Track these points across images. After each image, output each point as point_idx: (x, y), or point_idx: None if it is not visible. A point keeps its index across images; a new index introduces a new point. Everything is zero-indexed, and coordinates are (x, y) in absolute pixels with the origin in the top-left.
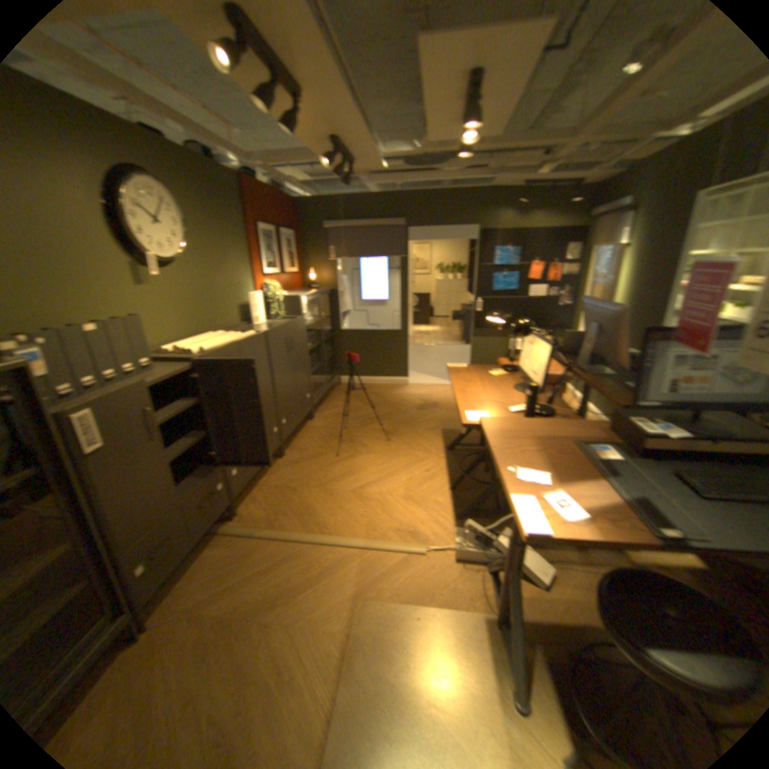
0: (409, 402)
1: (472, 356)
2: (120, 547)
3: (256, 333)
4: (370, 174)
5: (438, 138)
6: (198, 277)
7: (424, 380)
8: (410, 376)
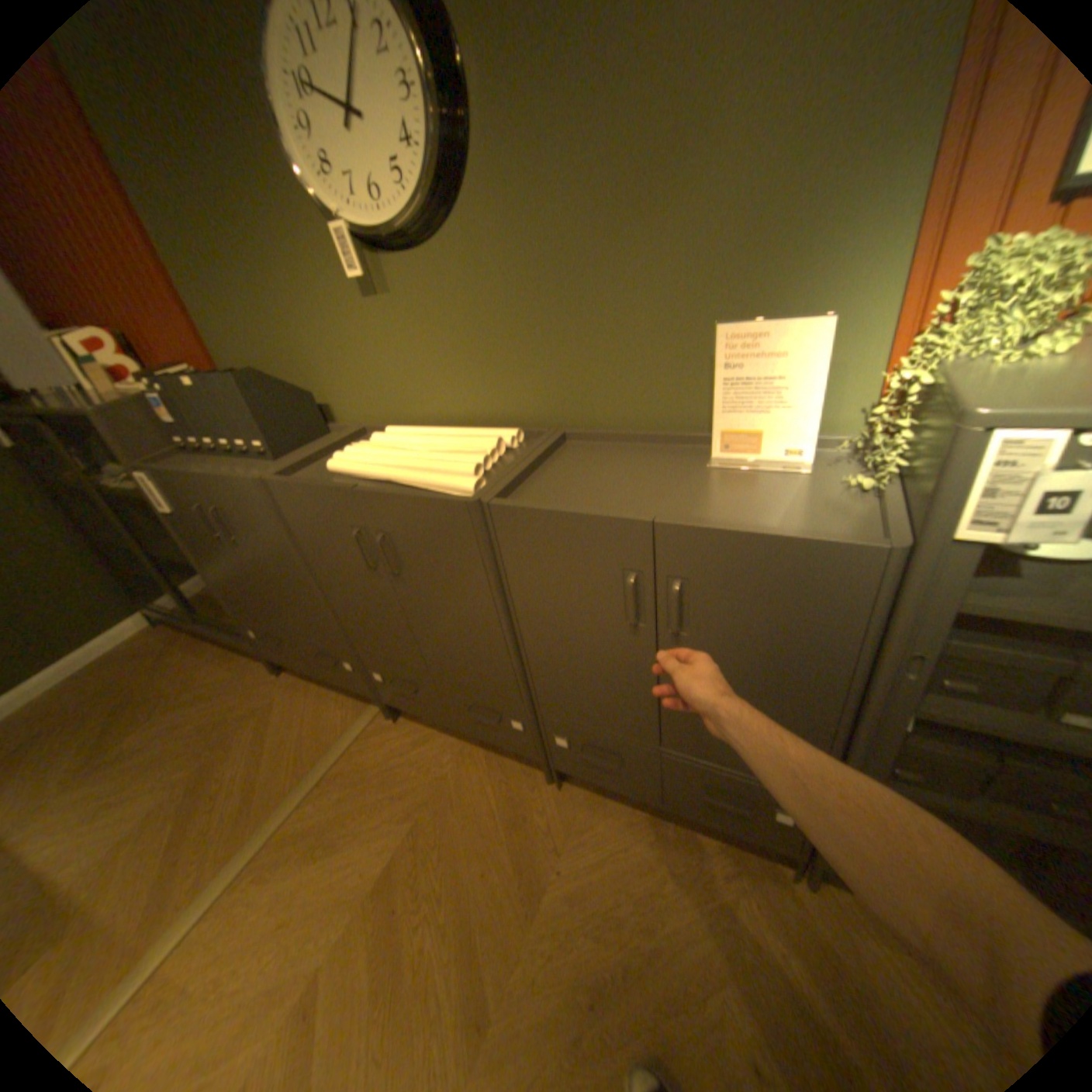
0: None
1: None
2: (225, 601)
3: (468, 487)
4: None
5: None
6: (516, 261)
7: None
8: None
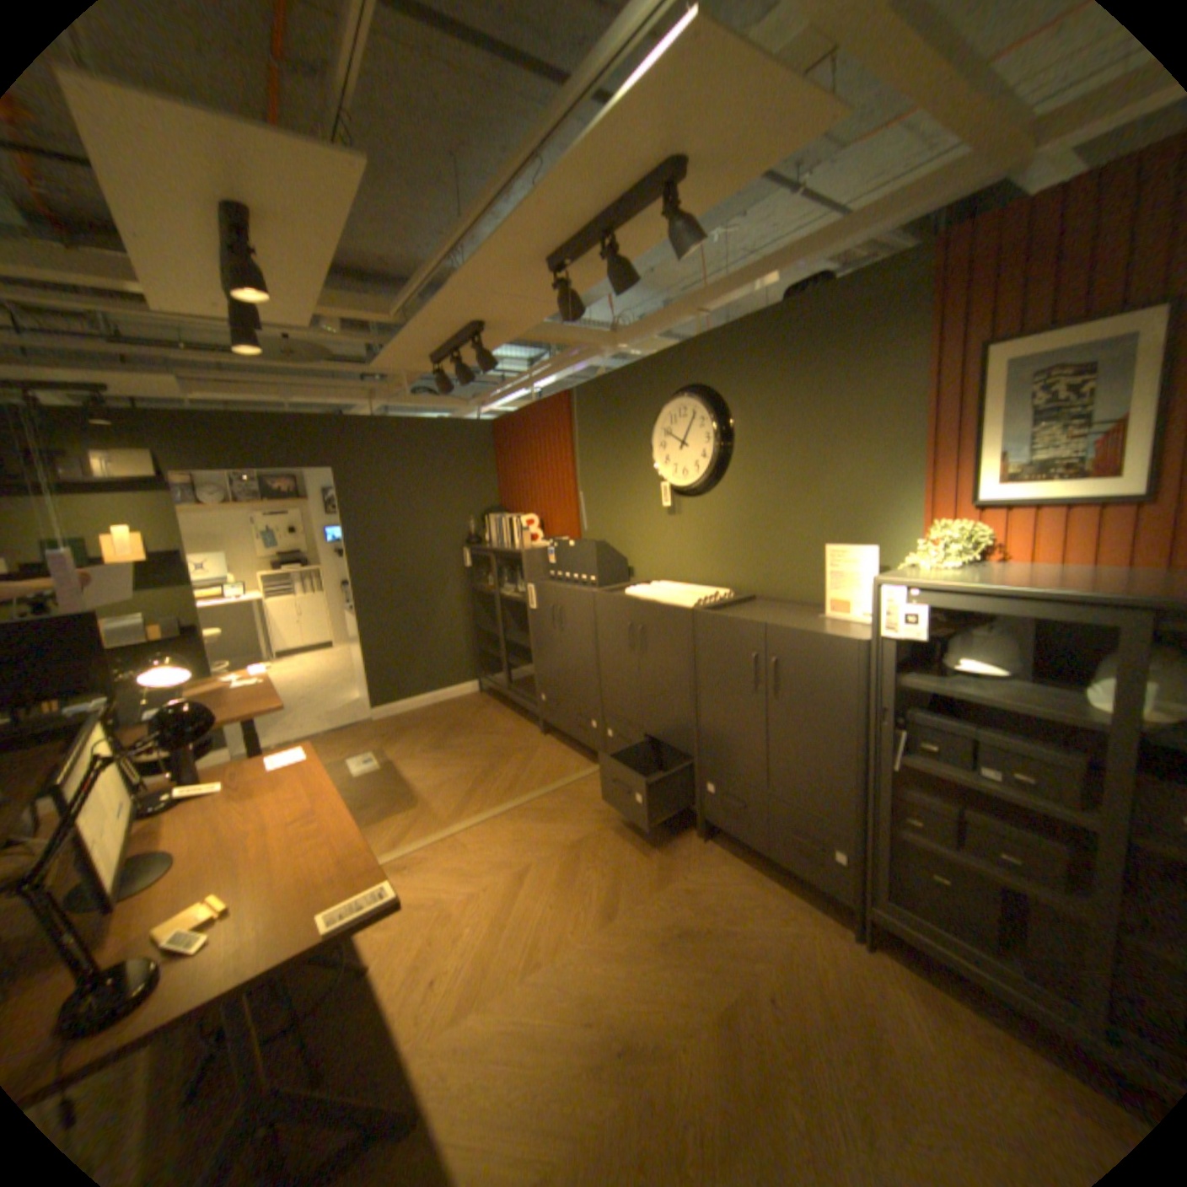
0: None
1: None
2: (538, 671)
3: (691, 605)
4: None
5: None
6: (744, 507)
7: None
8: None
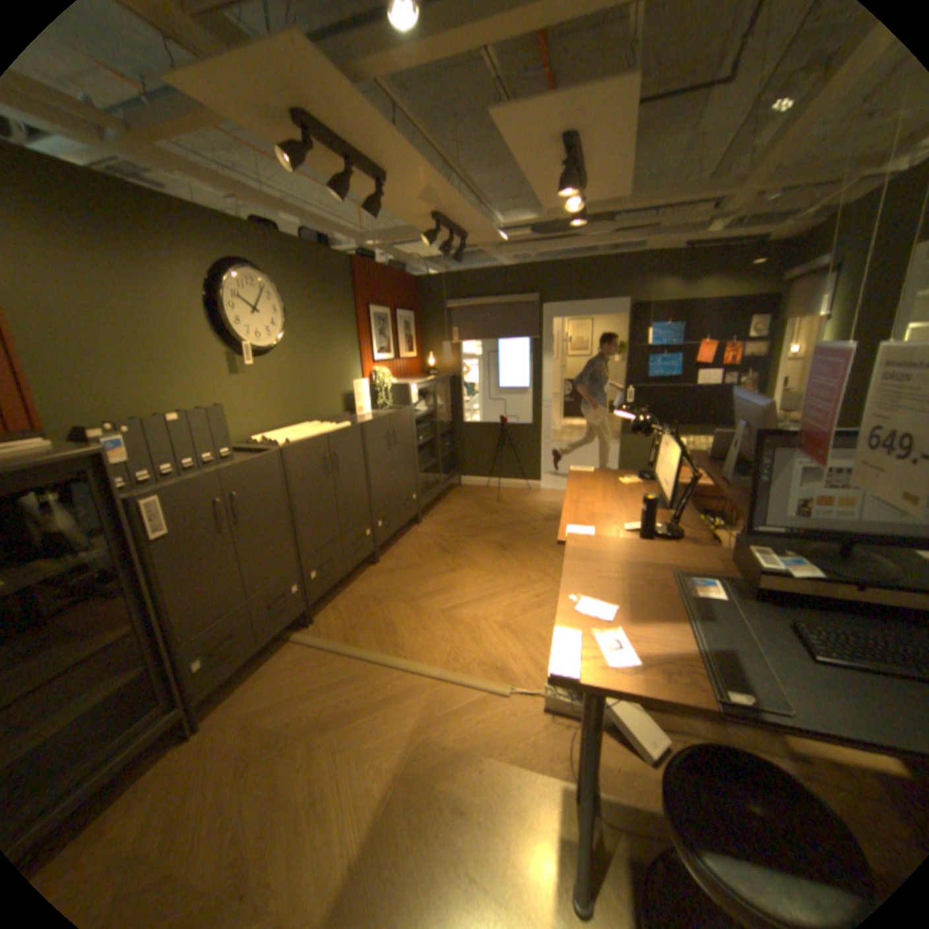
0: (535, 511)
1: (620, 458)
2: (177, 638)
3: (350, 425)
4: (496, 247)
5: (565, 203)
6: (296, 365)
7: (561, 485)
8: (545, 480)
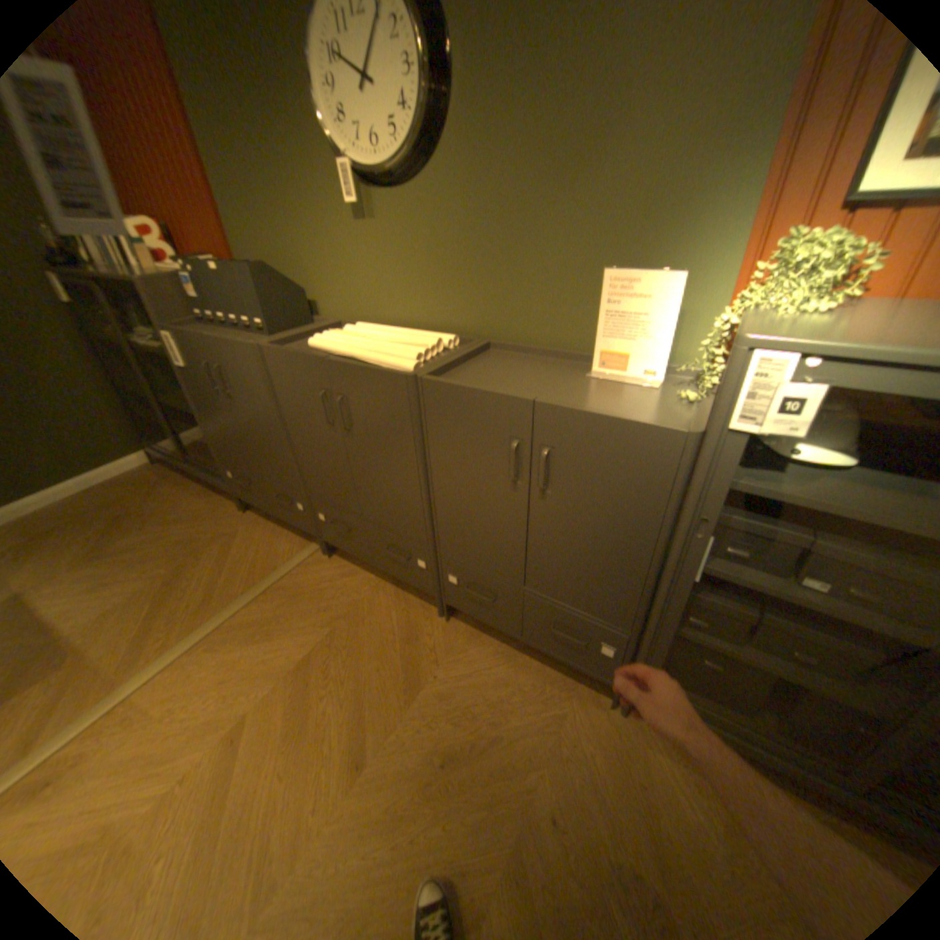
0: None
1: None
2: (214, 445)
3: (410, 367)
4: None
5: None
6: (470, 206)
7: None
8: None
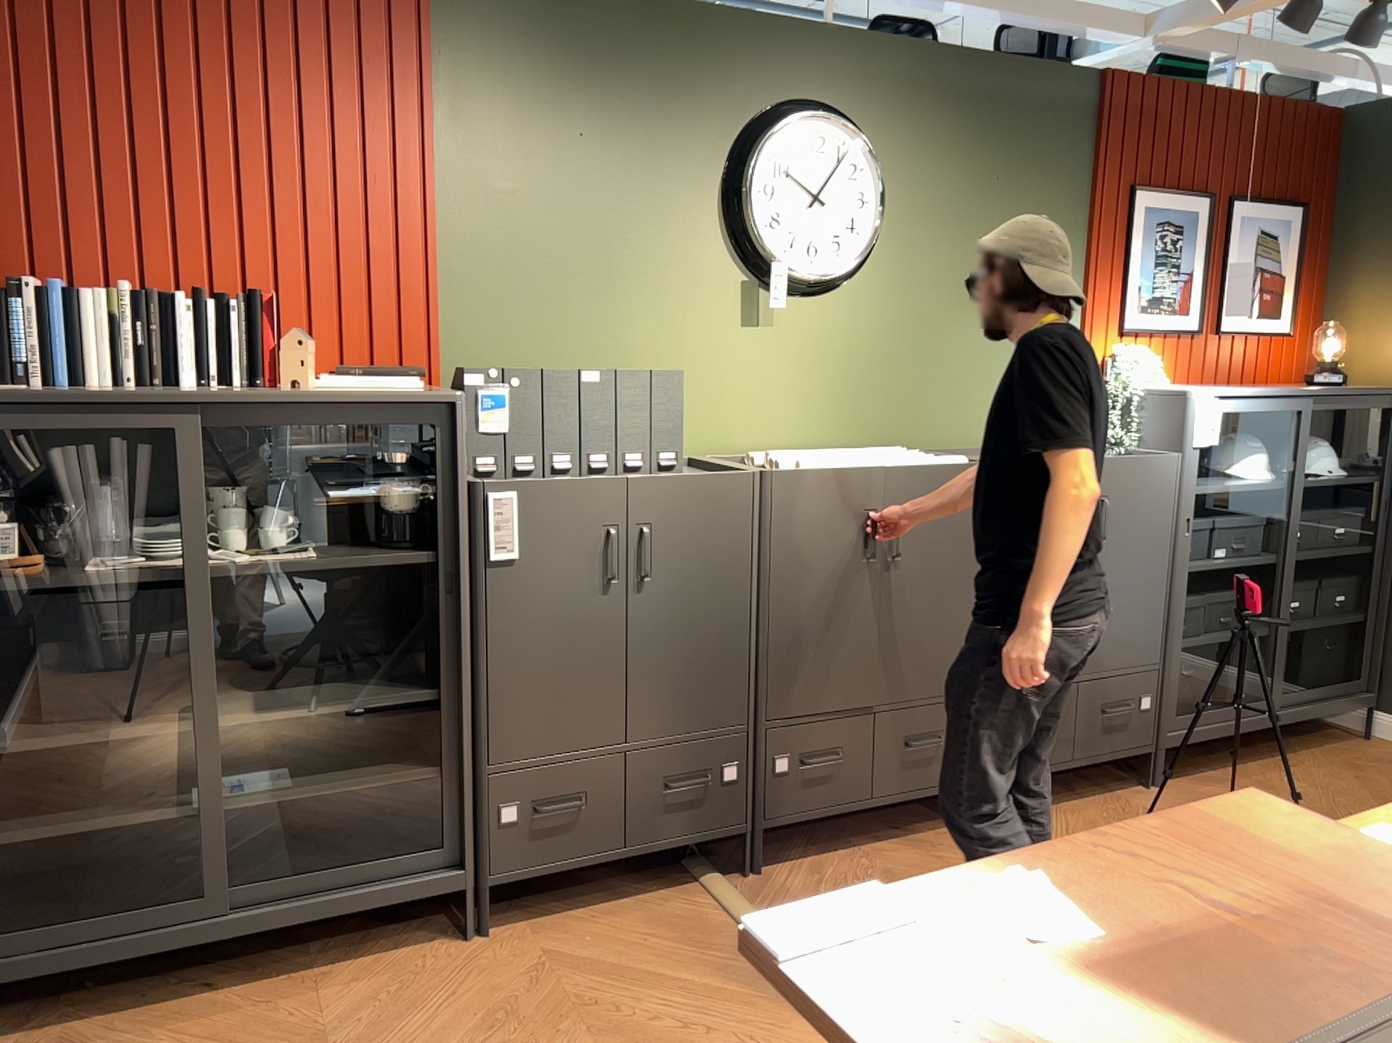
0: None
1: None
2: (486, 746)
3: (964, 460)
4: None
5: None
6: (892, 319)
7: None
8: None
